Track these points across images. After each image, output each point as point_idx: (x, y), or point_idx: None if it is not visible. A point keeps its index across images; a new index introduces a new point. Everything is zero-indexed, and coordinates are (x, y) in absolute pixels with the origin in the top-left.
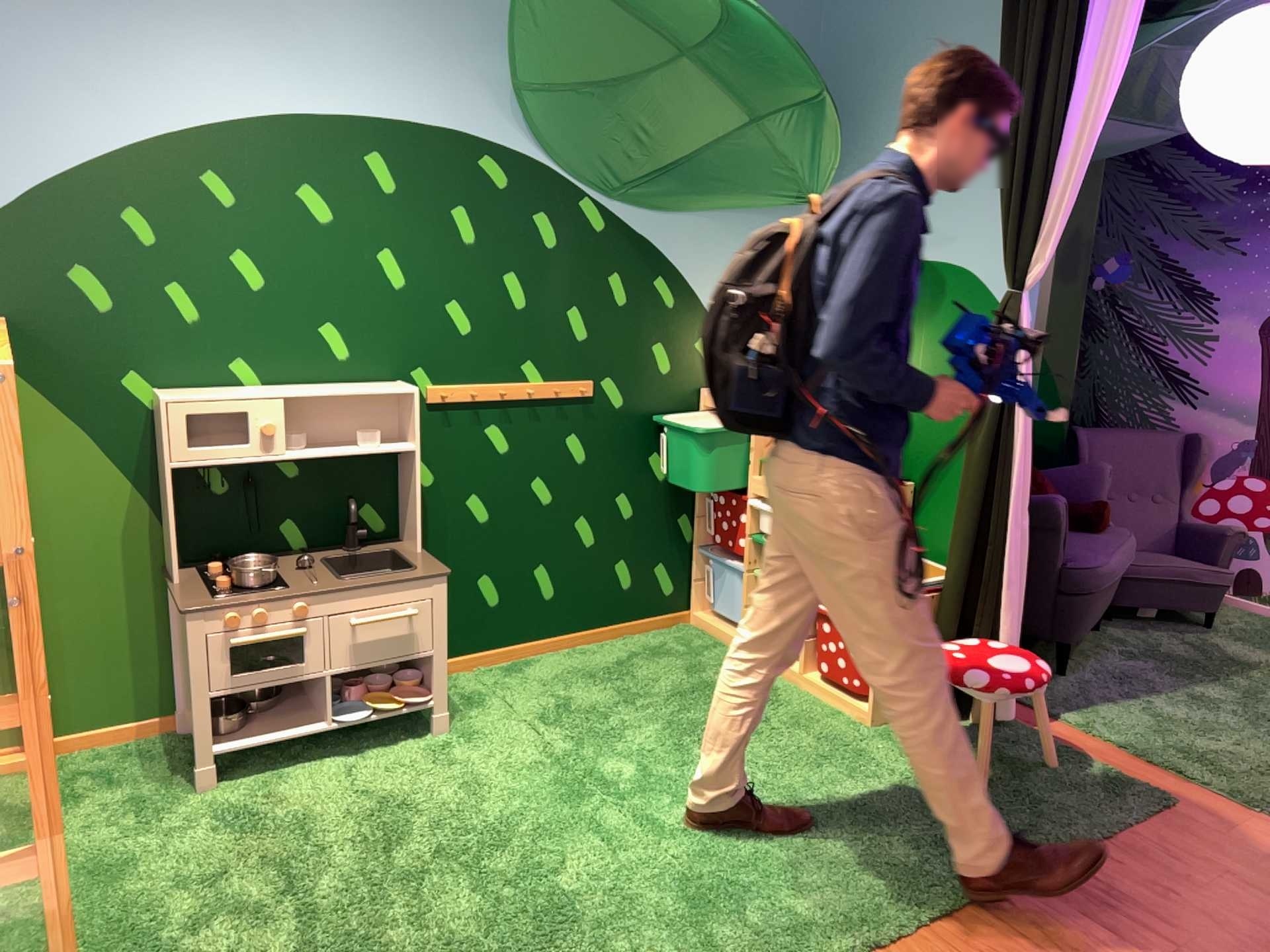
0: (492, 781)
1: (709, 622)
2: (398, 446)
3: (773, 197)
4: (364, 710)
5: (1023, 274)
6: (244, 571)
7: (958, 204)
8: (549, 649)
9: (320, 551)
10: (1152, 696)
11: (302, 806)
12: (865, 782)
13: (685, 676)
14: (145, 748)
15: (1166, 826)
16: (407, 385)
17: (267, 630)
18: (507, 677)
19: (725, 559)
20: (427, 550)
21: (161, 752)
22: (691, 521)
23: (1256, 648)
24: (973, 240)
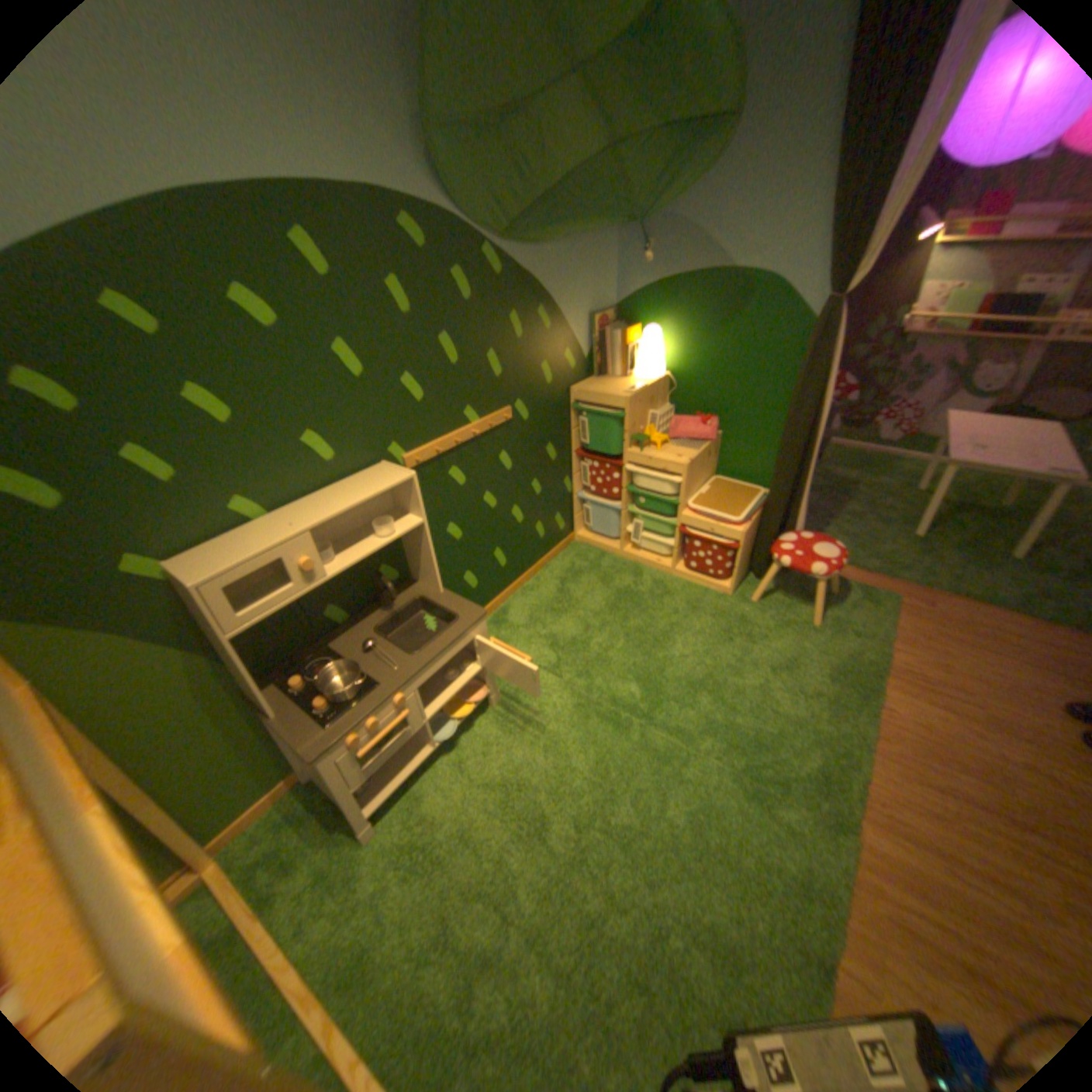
0: (562, 742)
1: (592, 541)
2: (402, 523)
3: (616, 215)
4: (448, 727)
5: (857, 277)
6: (323, 686)
7: (780, 212)
8: (509, 595)
9: (360, 621)
10: (842, 523)
11: (449, 831)
12: (768, 649)
13: (606, 591)
14: (282, 823)
15: (920, 623)
16: (390, 465)
17: (374, 734)
18: (501, 632)
19: (600, 502)
20: (443, 588)
21: (298, 821)
22: (571, 480)
23: (855, 471)
24: (792, 245)
